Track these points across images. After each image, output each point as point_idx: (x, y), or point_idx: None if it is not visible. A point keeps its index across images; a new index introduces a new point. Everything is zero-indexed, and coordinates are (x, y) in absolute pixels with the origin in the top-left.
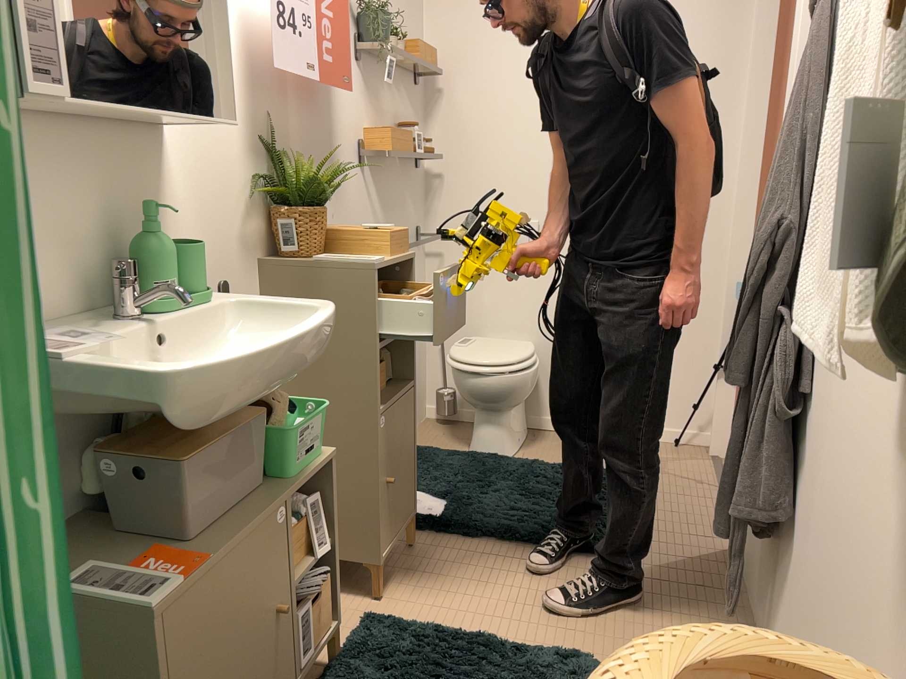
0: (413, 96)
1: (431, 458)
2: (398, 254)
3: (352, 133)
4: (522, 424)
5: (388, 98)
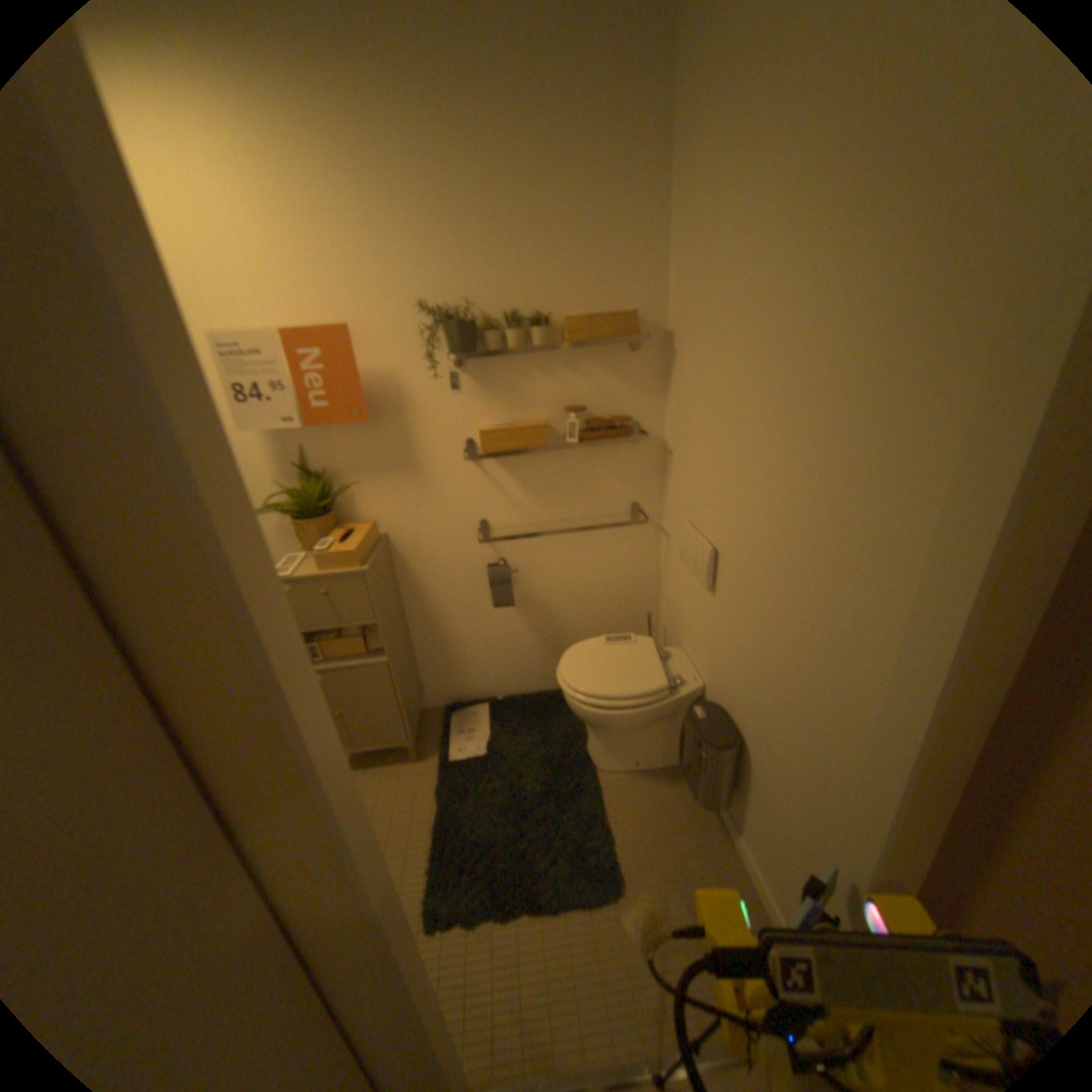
0: (622, 363)
1: (551, 715)
2: (329, 571)
3: (449, 434)
4: (652, 751)
5: (541, 383)
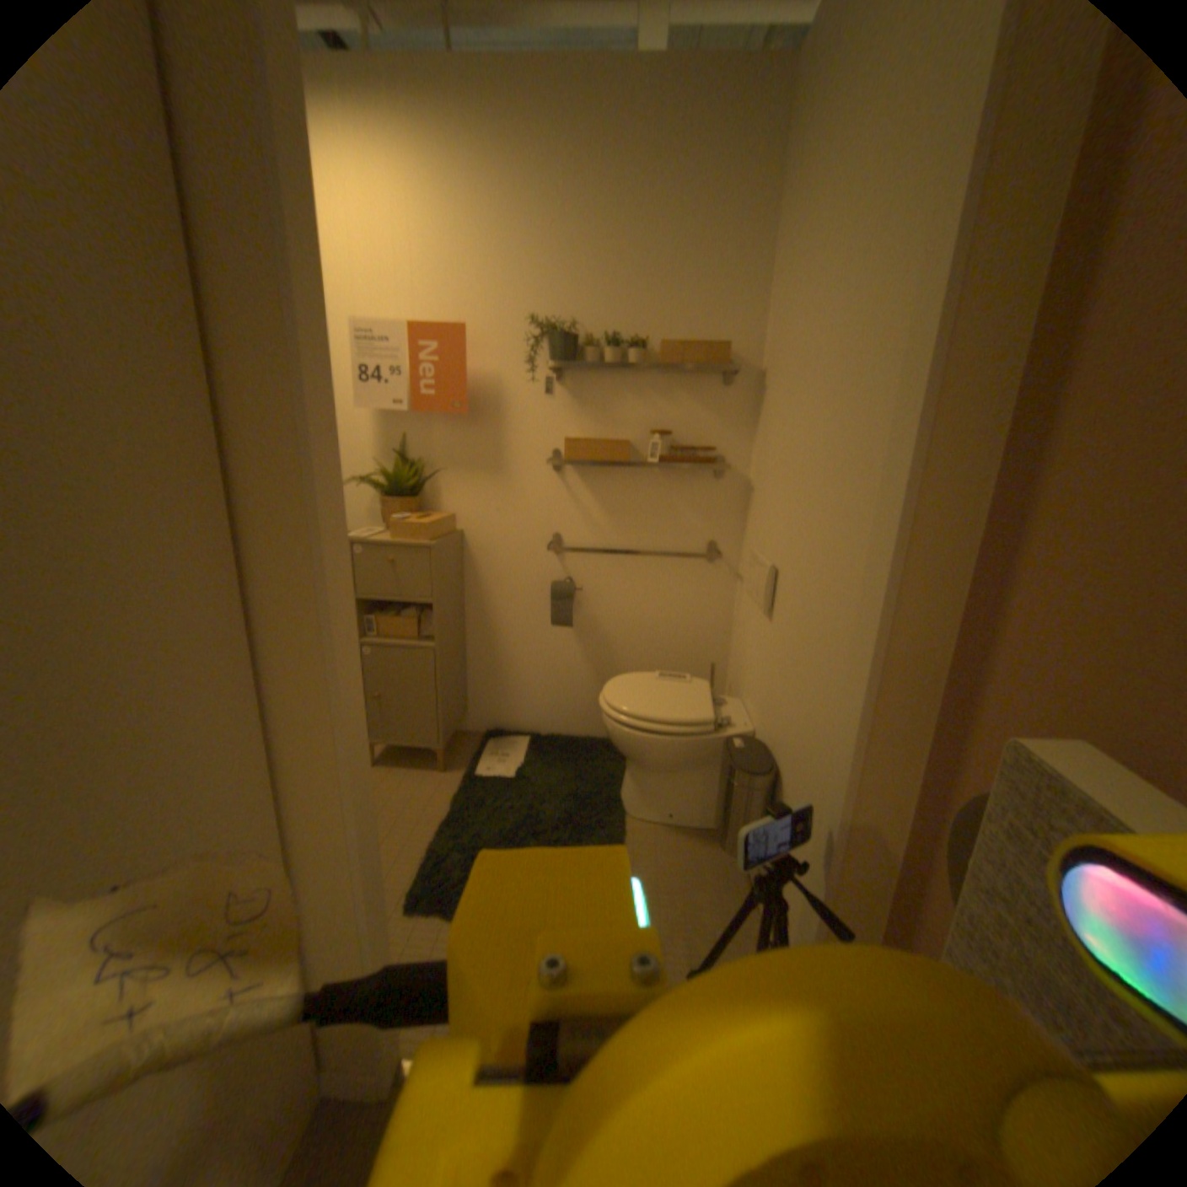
0: (716, 392)
1: (595, 756)
2: (402, 538)
3: (540, 440)
4: (692, 803)
5: (635, 401)
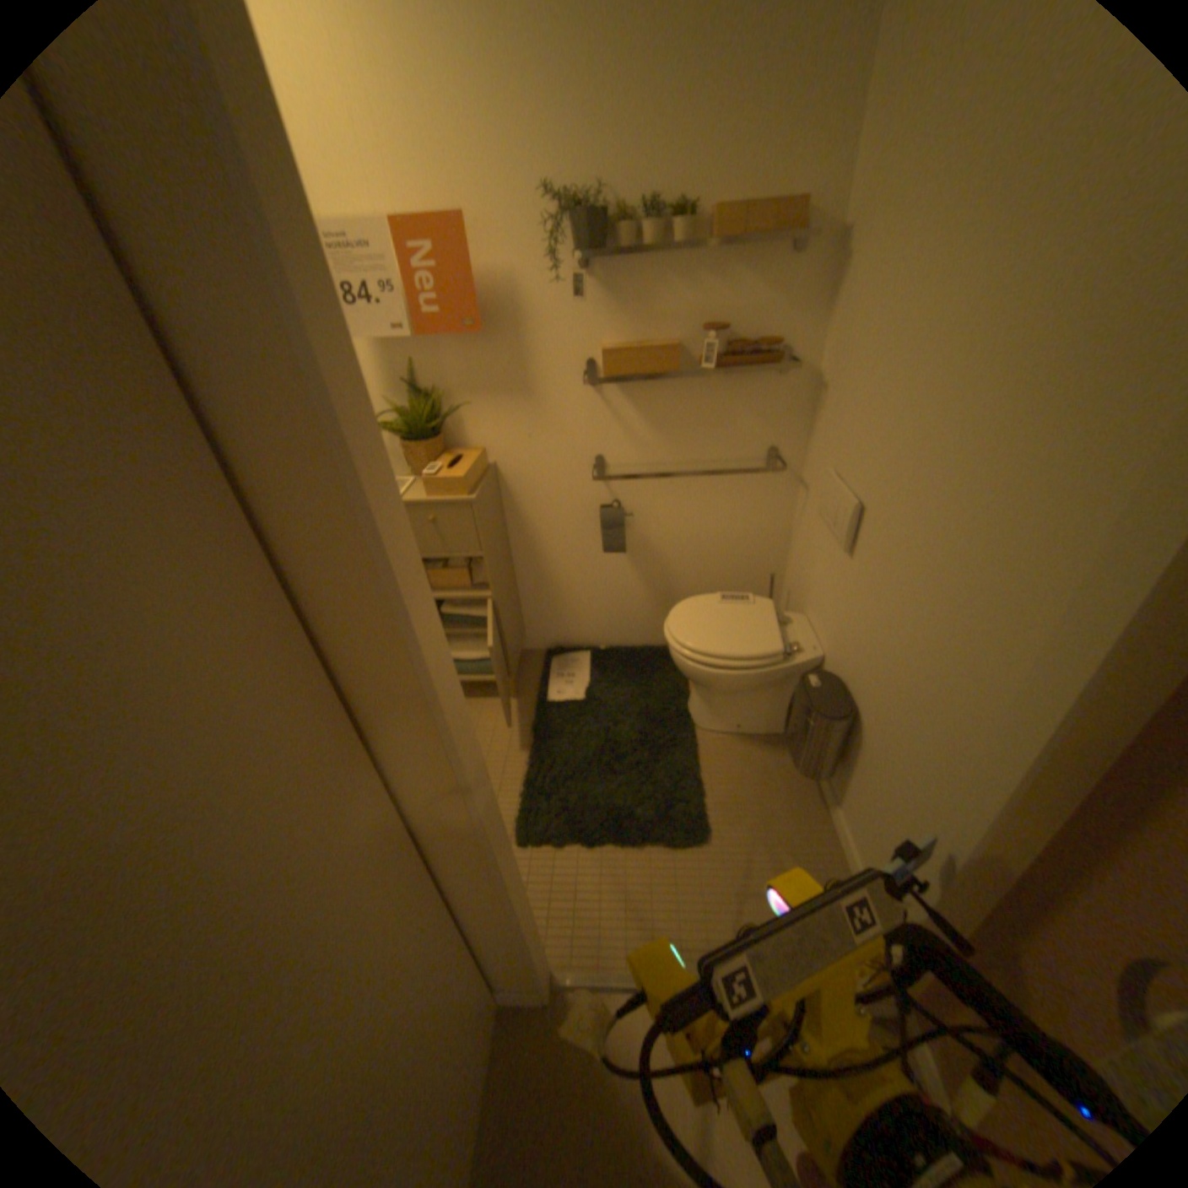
0: (781, 268)
1: (655, 670)
2: (438, 498)
3: (569, 353)
4: (757, 717)
5: (680, 292)
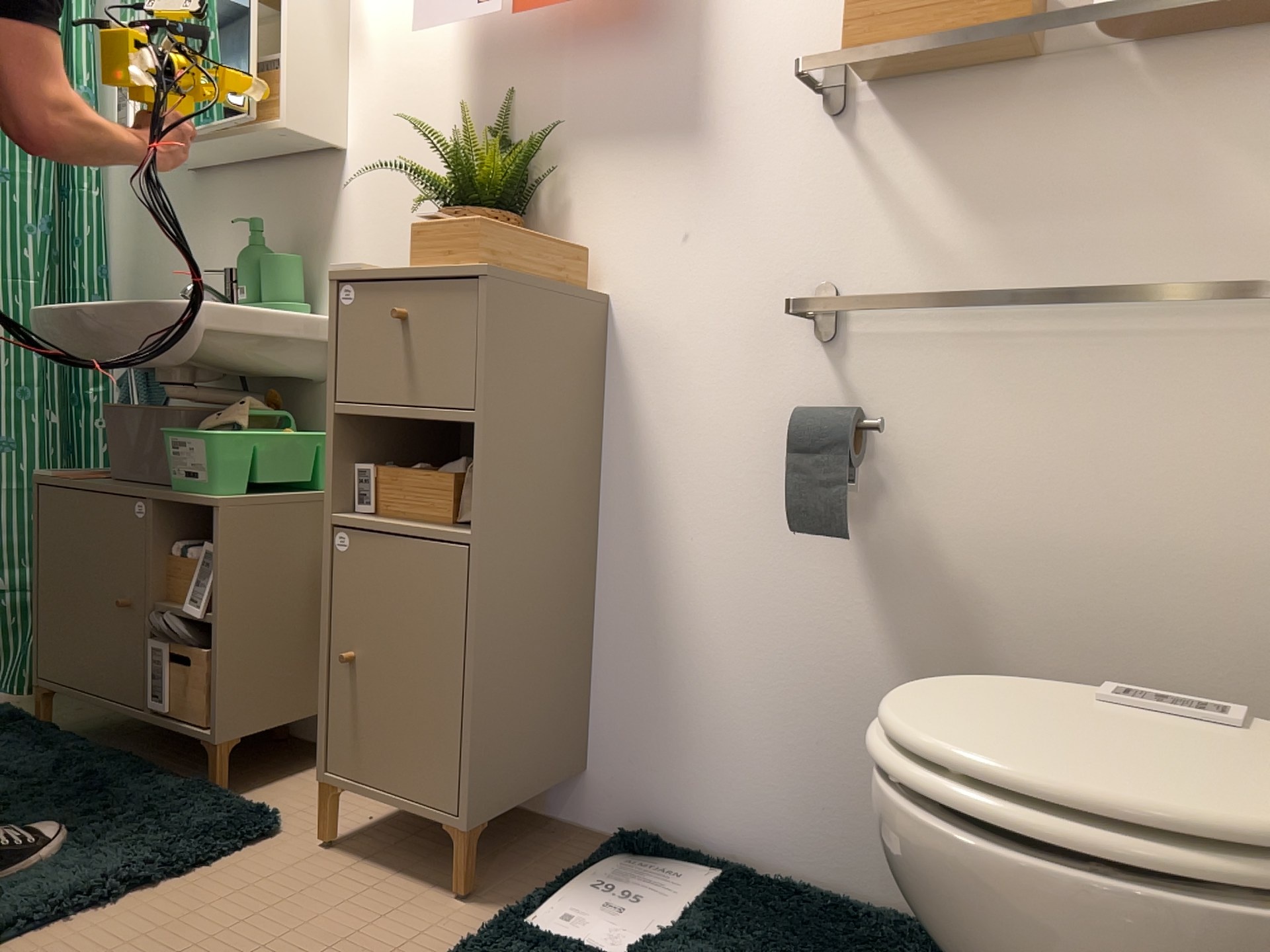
0: None
1: None
2: (430, 267)
3: (787, 55)
4: None
5: None
